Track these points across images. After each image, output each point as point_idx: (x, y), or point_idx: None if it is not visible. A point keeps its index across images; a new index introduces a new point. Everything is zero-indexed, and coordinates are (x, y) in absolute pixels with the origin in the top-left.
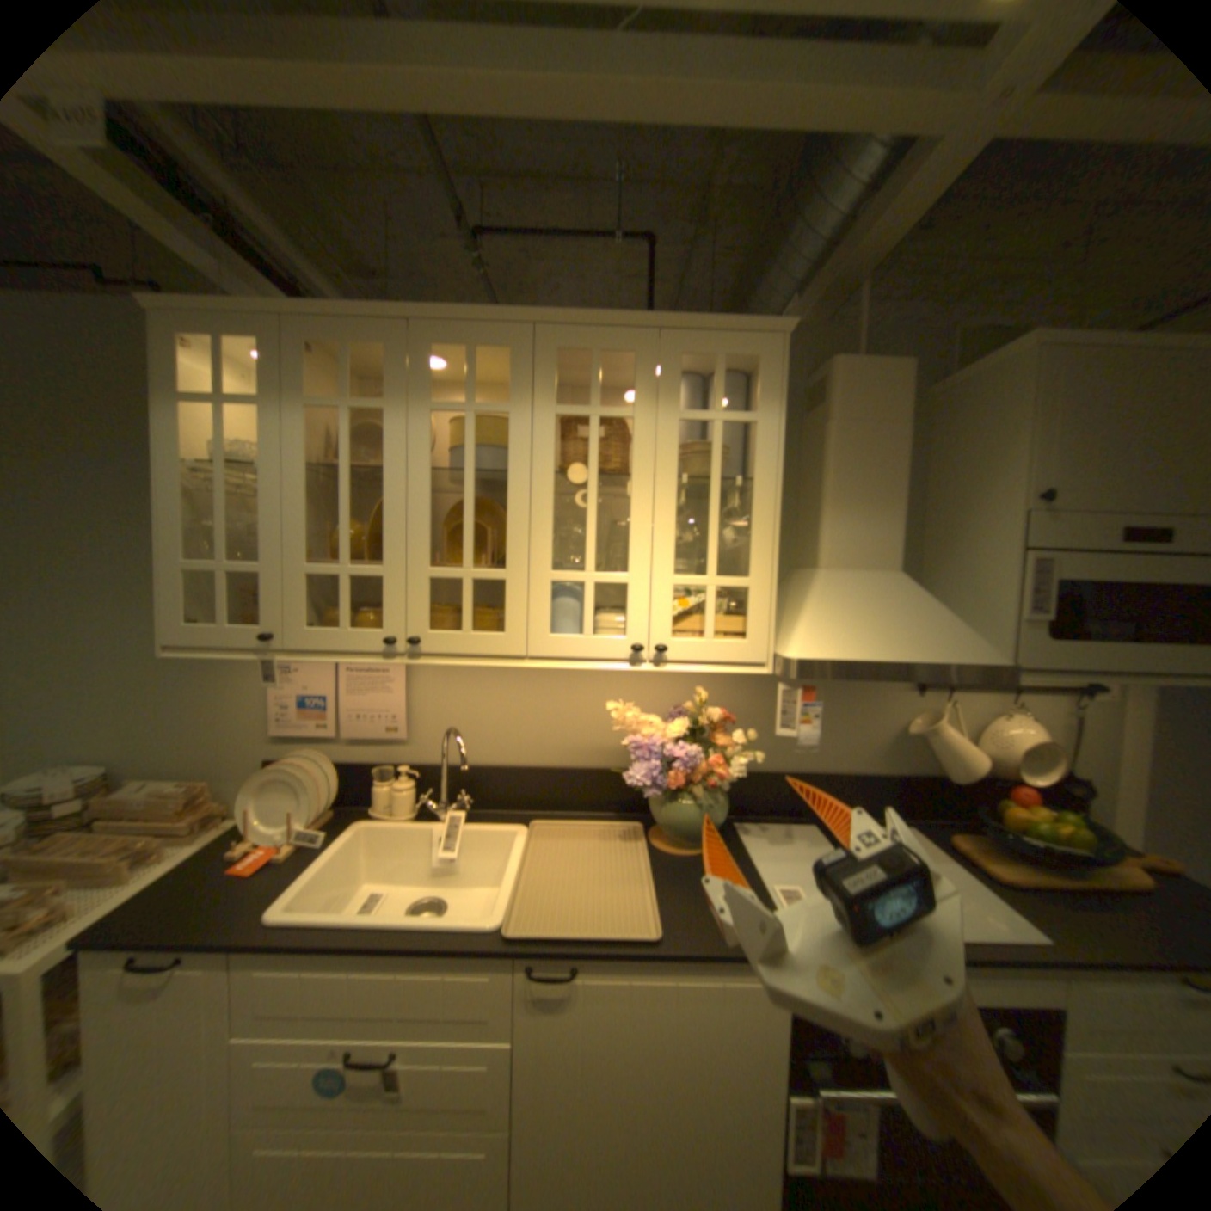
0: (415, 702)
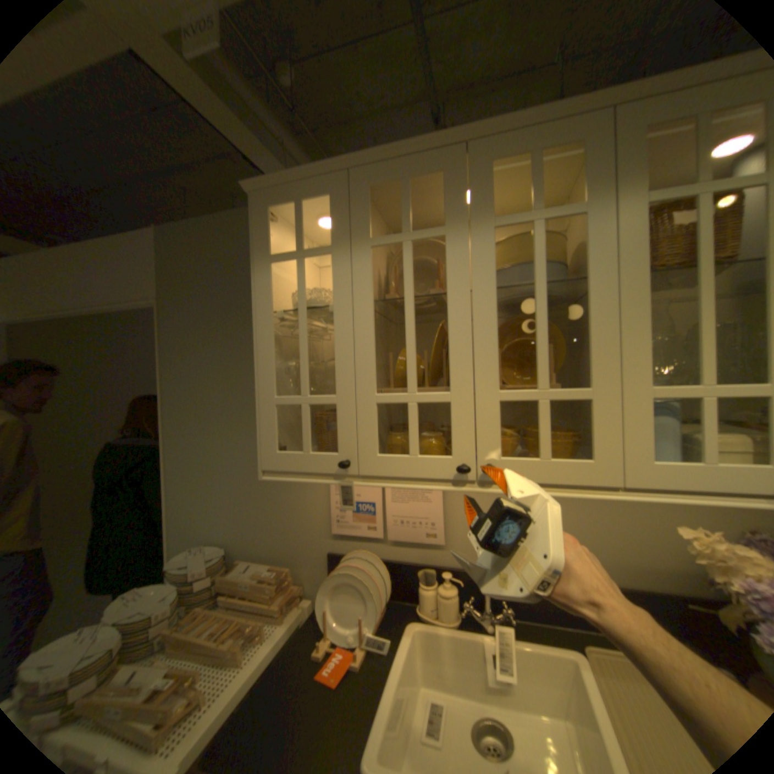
0: (450, 510)
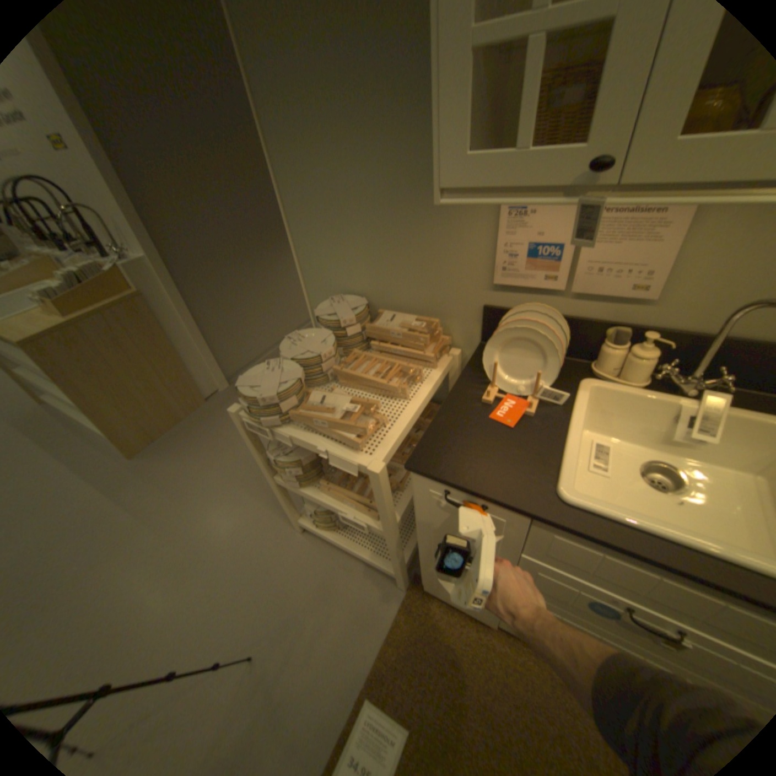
0: (686, 252)
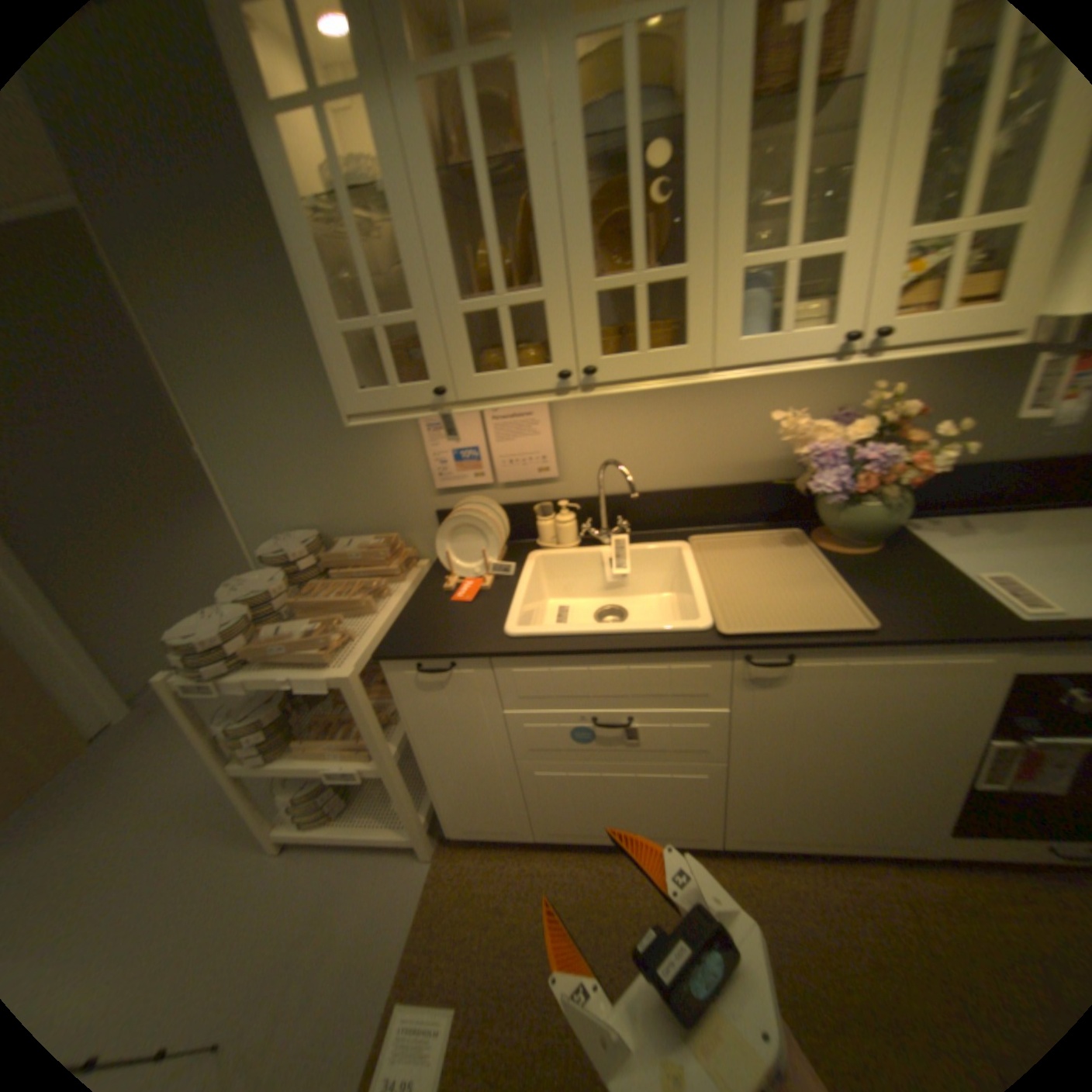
0: (561, 441)
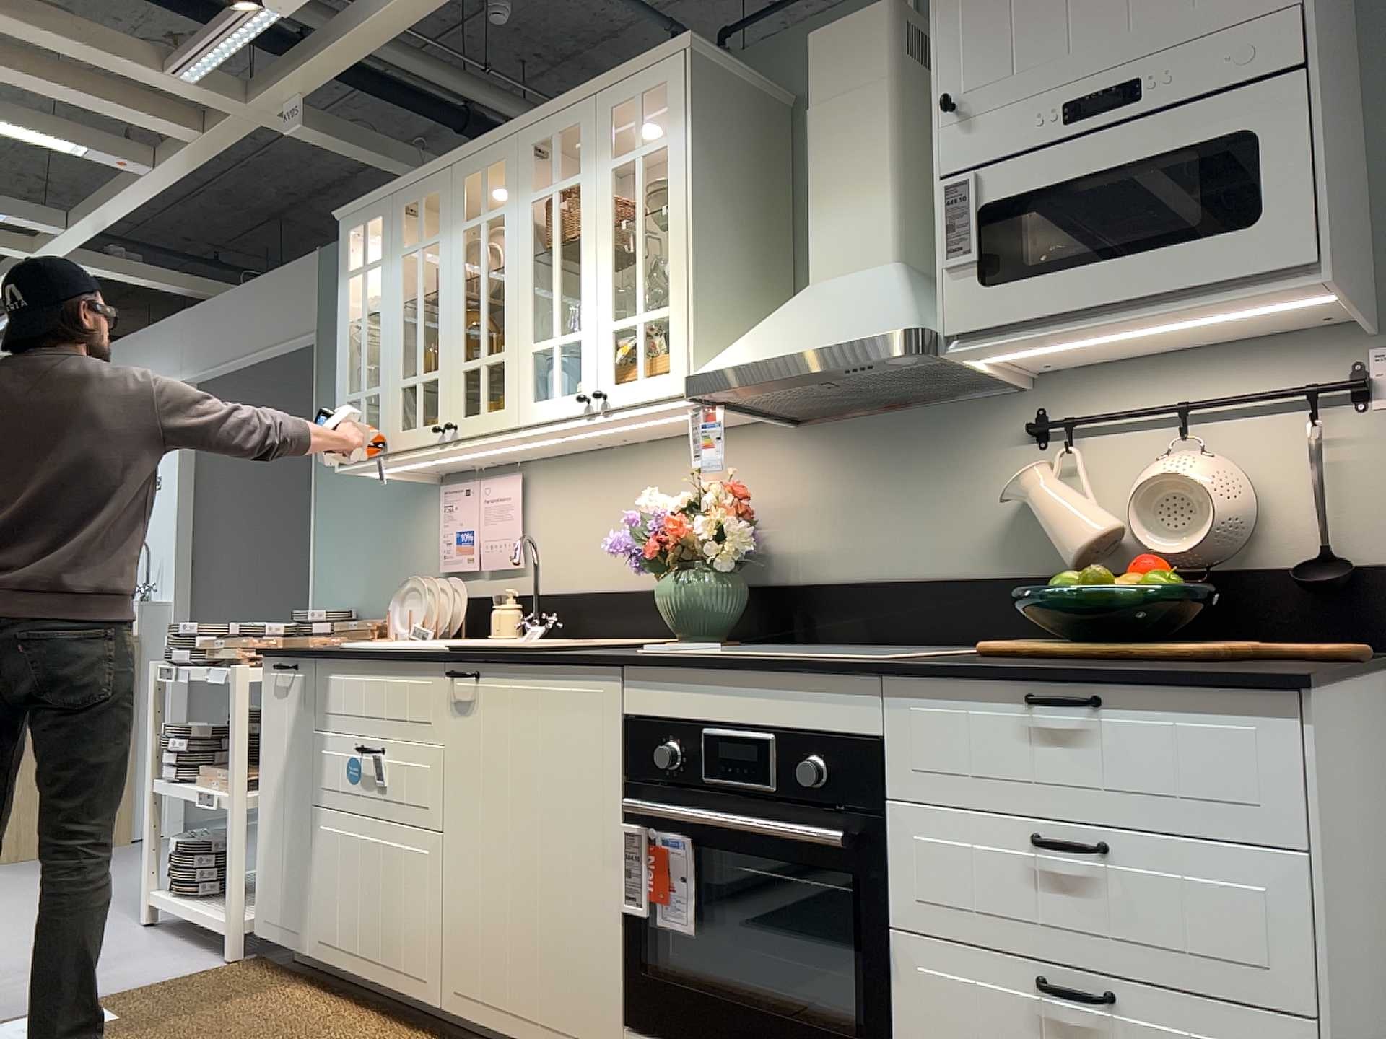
0: (531, 529)
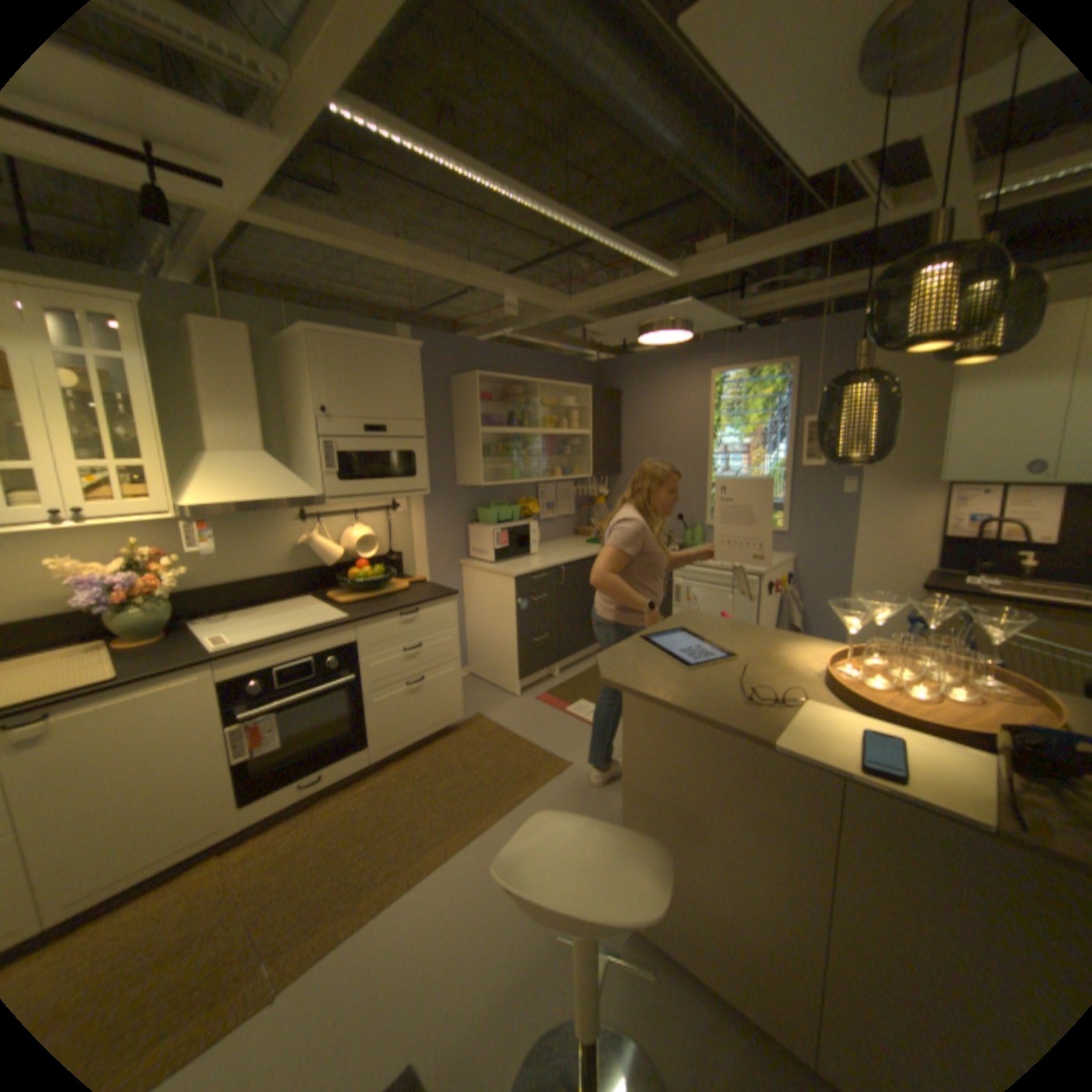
0: None
